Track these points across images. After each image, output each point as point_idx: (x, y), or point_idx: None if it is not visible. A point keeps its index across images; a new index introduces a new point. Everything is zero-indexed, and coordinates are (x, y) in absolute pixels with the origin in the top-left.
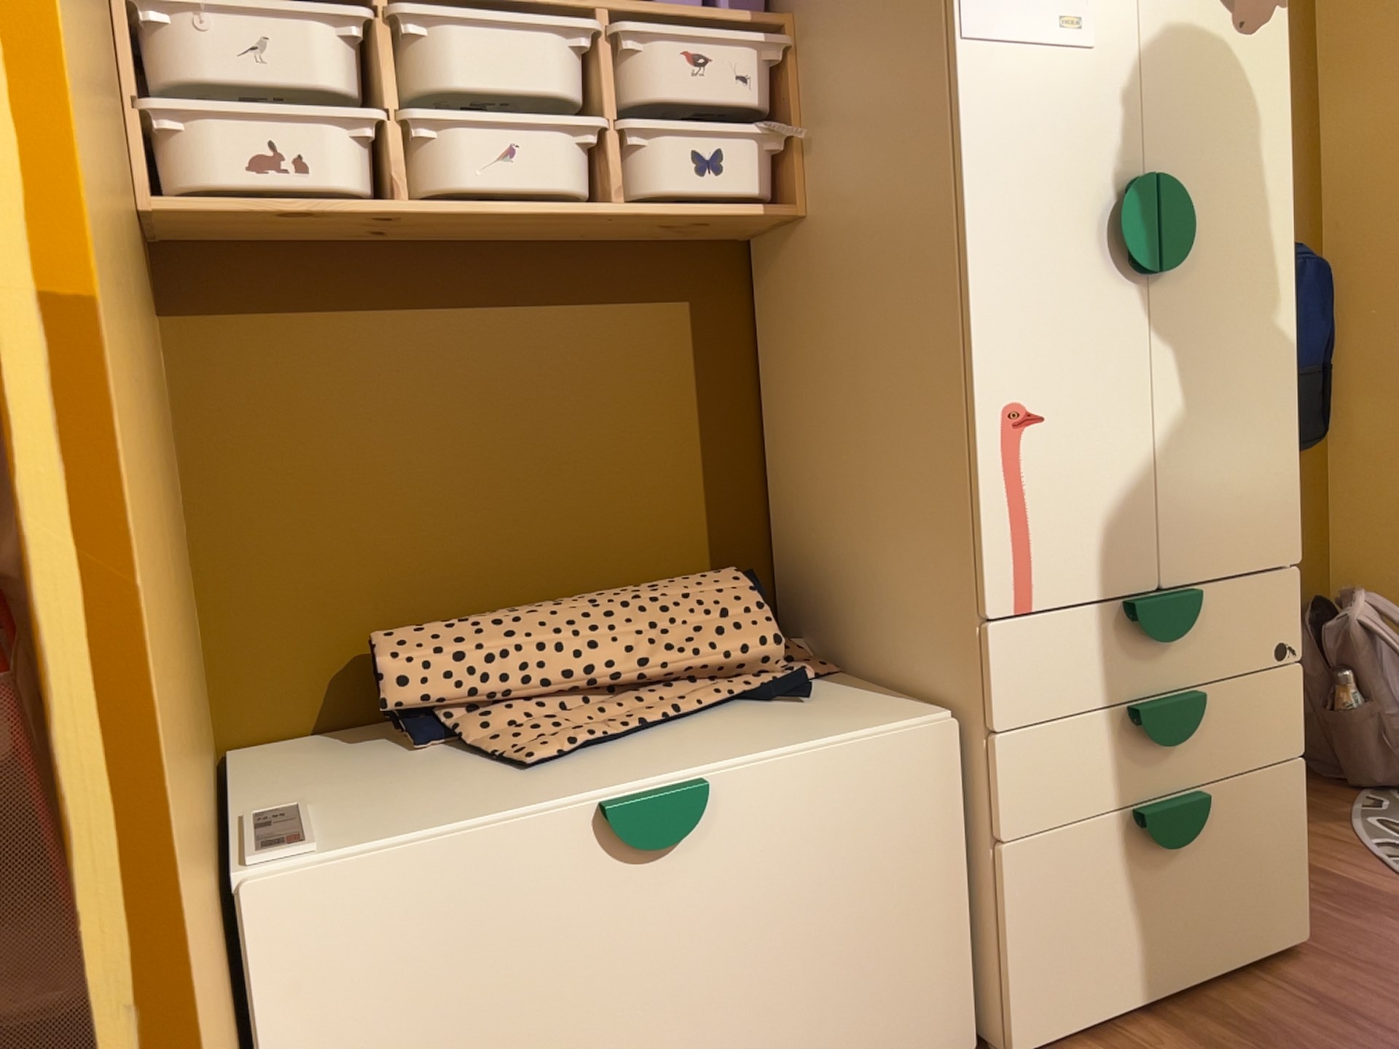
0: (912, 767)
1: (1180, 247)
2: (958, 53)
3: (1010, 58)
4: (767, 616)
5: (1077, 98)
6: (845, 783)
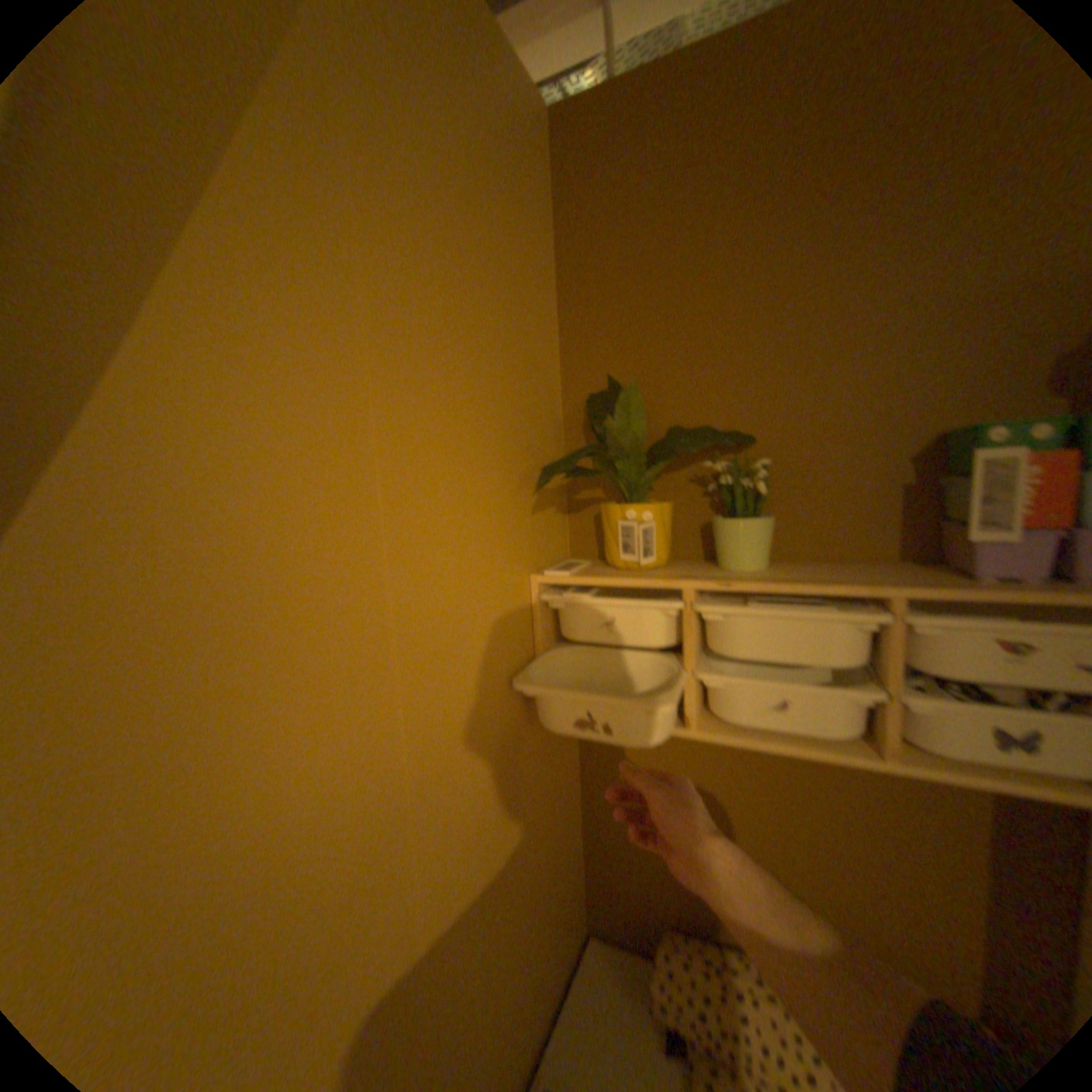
0: None
1: None
2: None
3: None
4: None
5: None
6: None
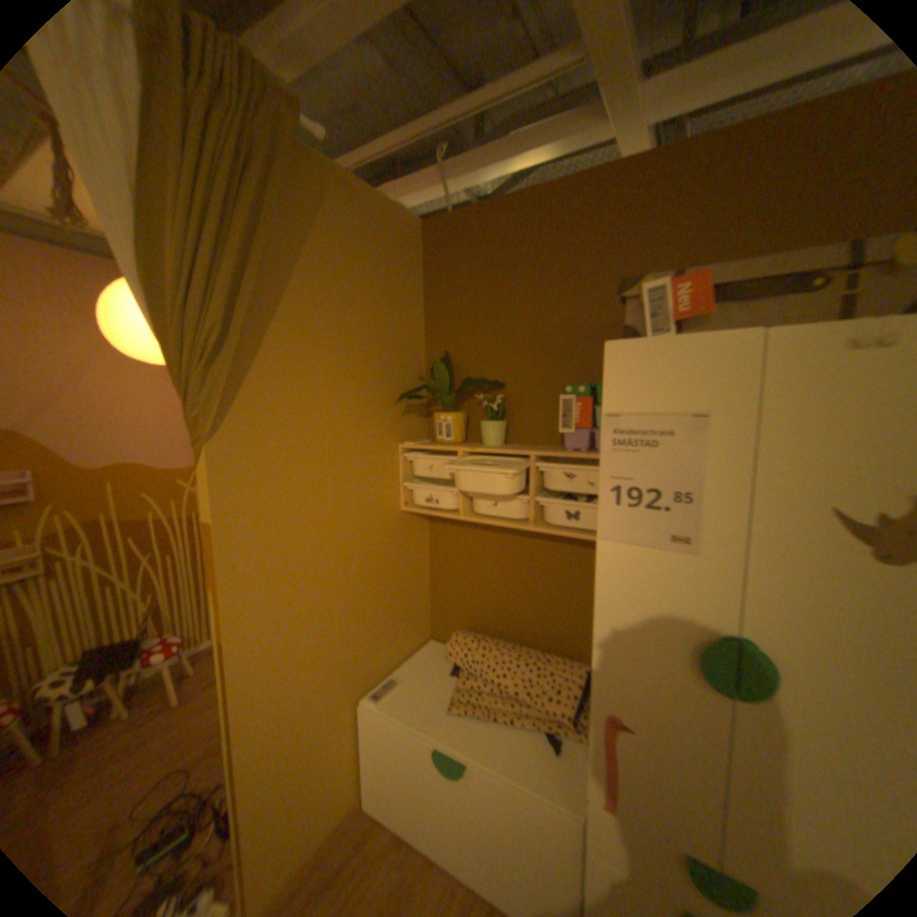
0: (553, 825)
1: (756, 691)
2: (598, 542)
3: (630, 551)
4: (582, 701)
5: (680, 579)
6: (520, 806)
